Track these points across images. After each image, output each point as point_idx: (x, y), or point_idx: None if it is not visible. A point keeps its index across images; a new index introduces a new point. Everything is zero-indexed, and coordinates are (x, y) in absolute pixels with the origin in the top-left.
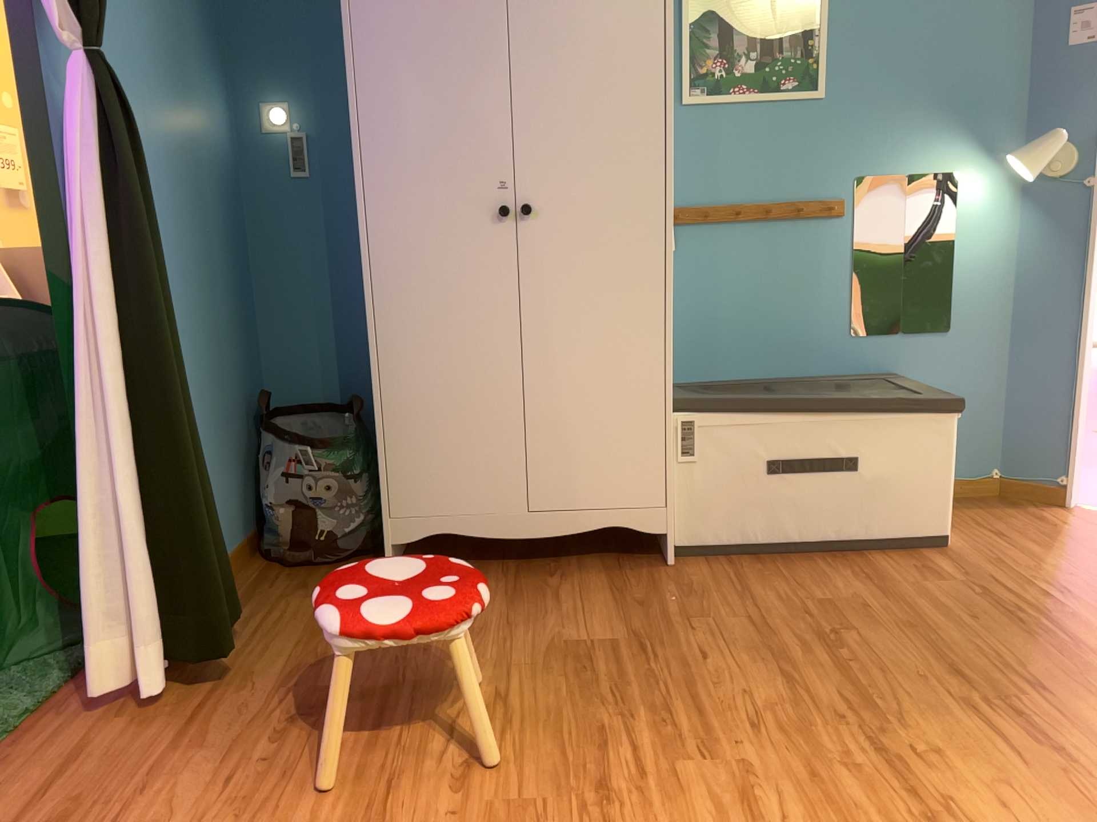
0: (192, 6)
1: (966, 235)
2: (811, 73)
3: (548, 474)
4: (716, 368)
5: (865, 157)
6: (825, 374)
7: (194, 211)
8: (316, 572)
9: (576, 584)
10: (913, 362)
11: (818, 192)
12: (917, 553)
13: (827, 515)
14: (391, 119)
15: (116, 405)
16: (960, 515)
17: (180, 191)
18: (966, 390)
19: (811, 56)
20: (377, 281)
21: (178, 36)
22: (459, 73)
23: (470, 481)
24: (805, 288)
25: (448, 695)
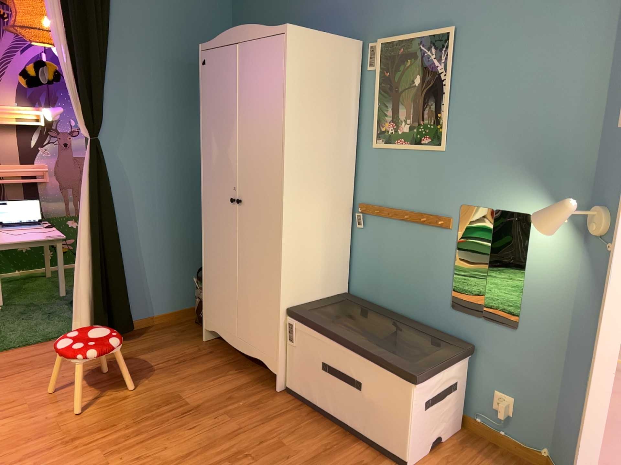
0: (198, 98)
1: (534, 261)
2: (438, 134)
3: (248, 324)
4: (379, 300)
5: (468, 192)
6: (434, 327)
7: (181, 179)
8: (190, 330)
9: (233, 380)
10: (490, 341)
11: (439, 209)
12: (387, 459)
13: (349, 408)
14: (209, 154)
15: (88, 250)
16: (480, 460)
17: (171, 172)
18: (526, 377)
19: (439, 123)
20: (204, 220)
21: (184, 112)
22: (226, 137)
23: (223, 315)
24: (427, 269)
25: (119, 391)
